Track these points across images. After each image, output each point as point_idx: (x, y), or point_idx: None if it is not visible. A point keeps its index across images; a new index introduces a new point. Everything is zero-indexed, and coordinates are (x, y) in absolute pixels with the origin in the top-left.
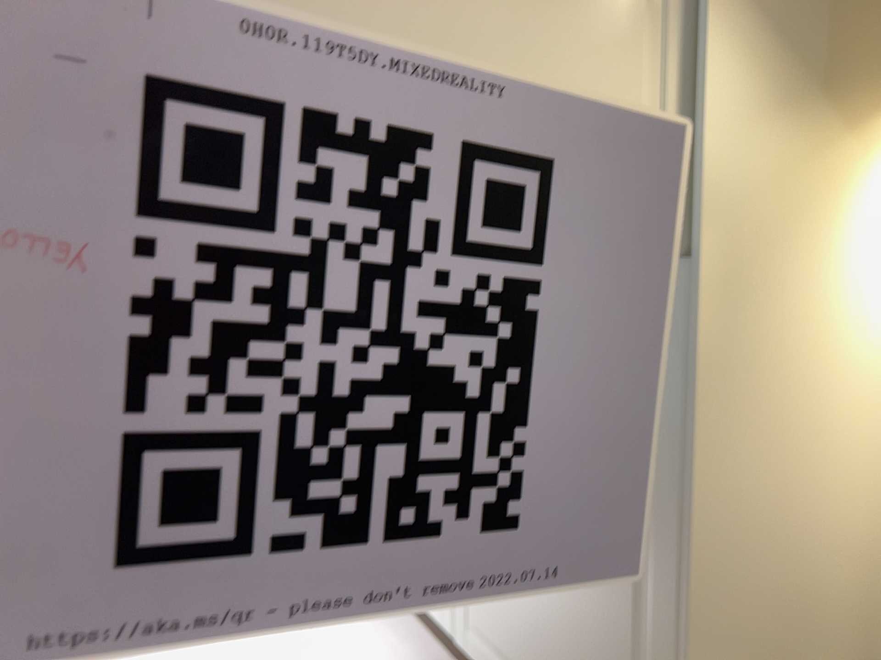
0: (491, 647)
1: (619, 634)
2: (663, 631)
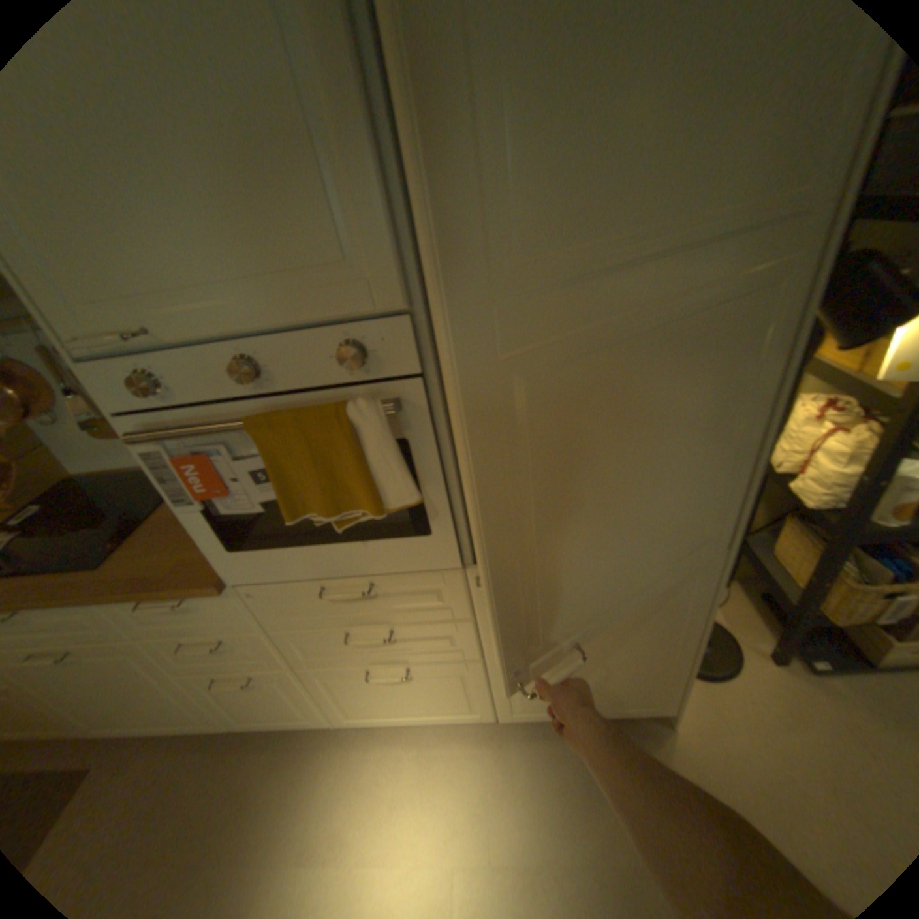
0: (530, 711)
1: (641, 674)
2: (671, 664)
